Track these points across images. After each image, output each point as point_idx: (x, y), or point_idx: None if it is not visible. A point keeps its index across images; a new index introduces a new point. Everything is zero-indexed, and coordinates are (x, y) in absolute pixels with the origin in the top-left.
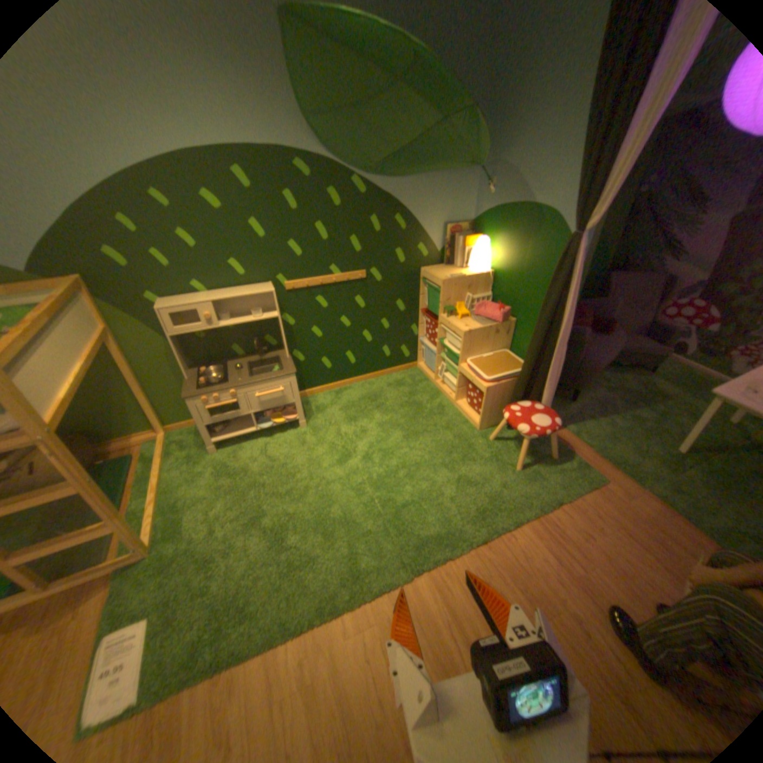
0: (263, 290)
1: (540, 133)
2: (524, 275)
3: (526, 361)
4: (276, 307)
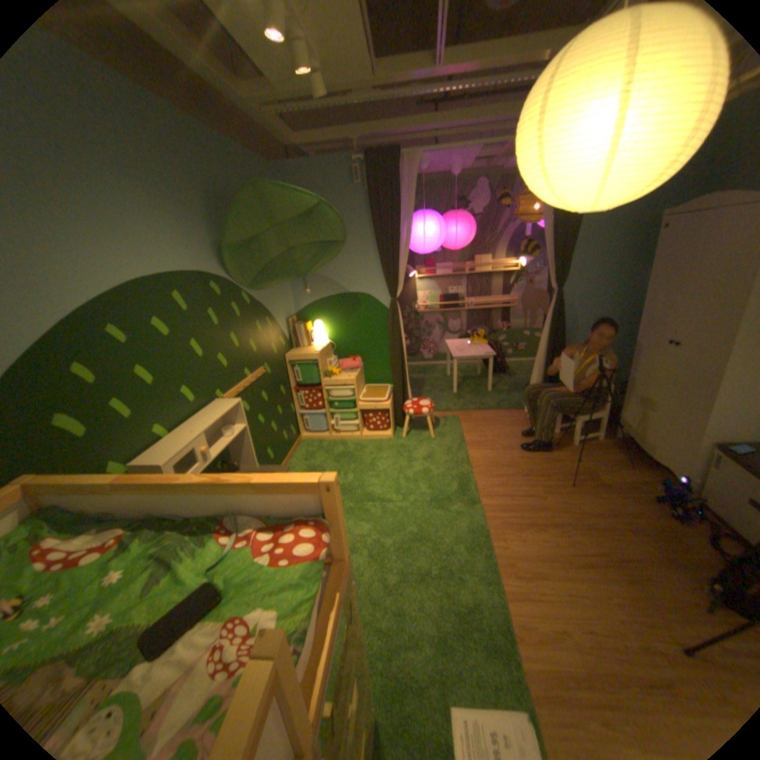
0: (227, 404)
1: (337, 257)
2: (357, 335)
3: (395, 378)
4: (243, 416)
